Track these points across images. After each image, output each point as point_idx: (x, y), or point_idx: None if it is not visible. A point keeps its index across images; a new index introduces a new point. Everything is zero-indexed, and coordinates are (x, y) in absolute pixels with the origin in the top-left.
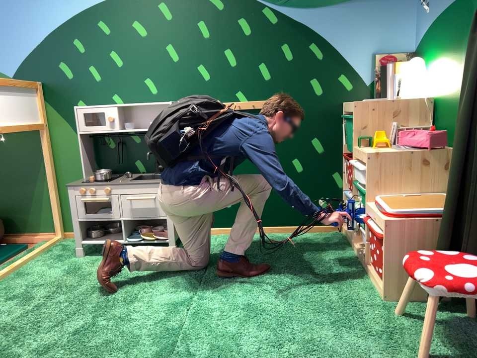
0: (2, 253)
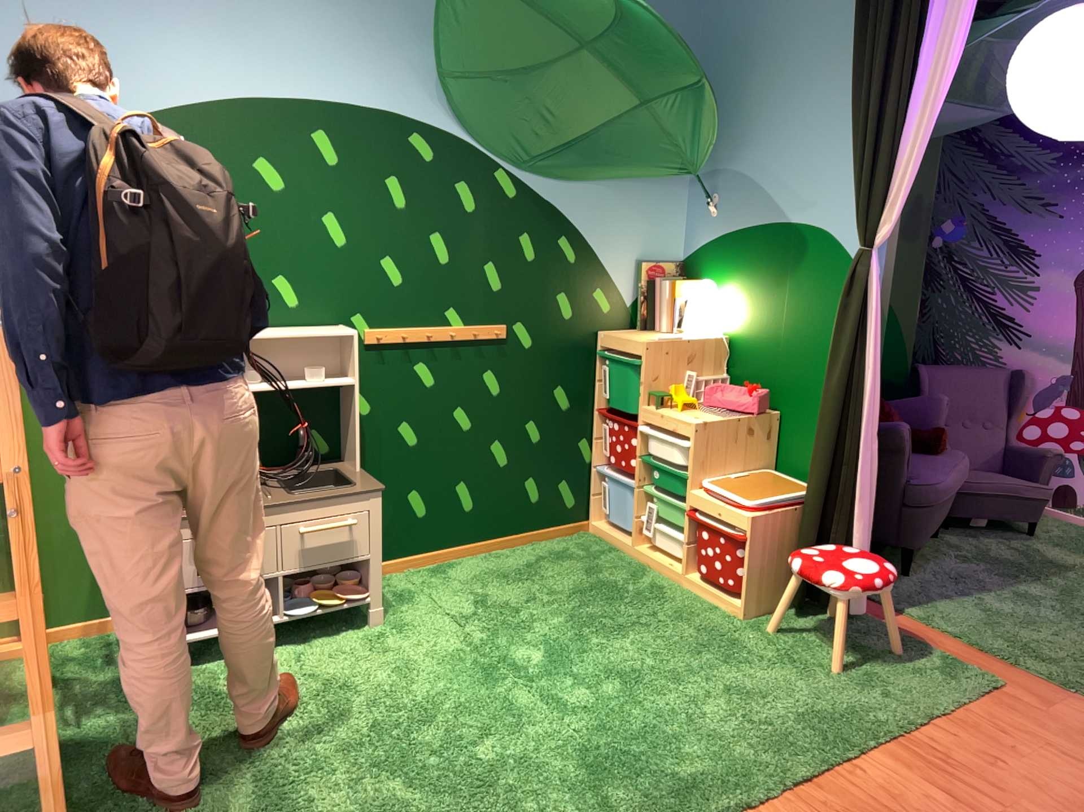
0: None
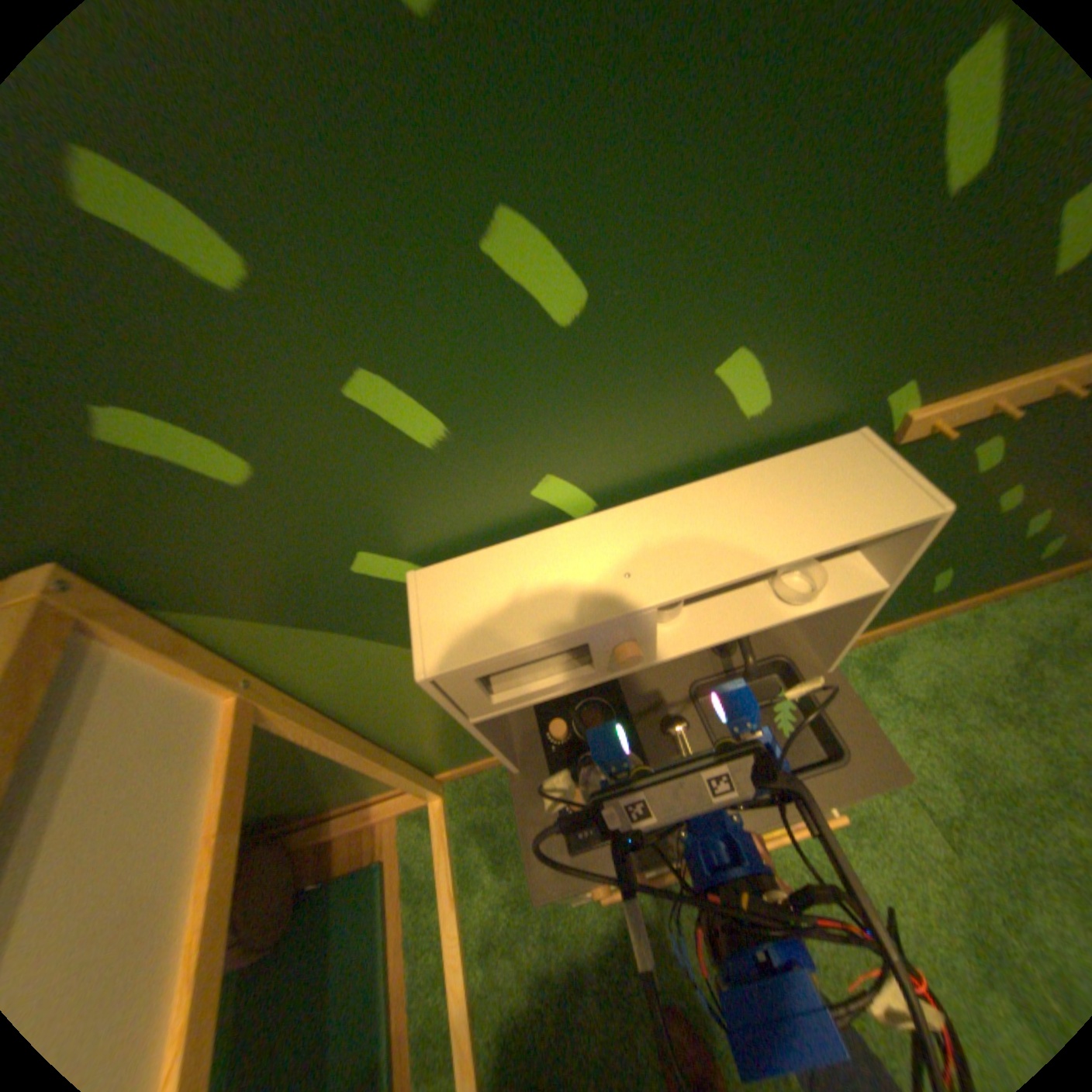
0: (359, 934)
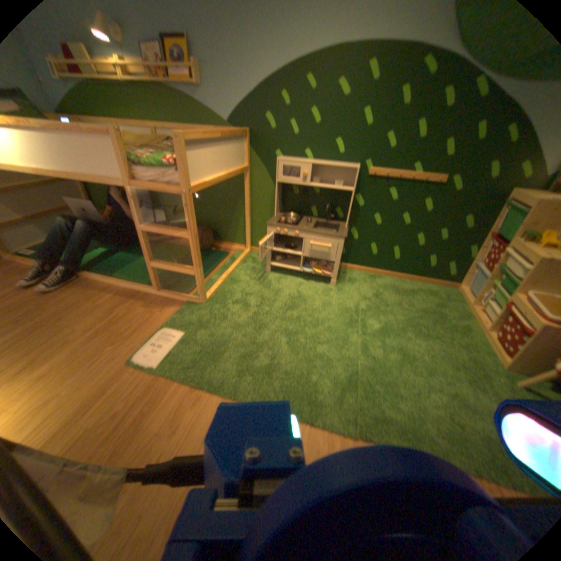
0: (216, 257)
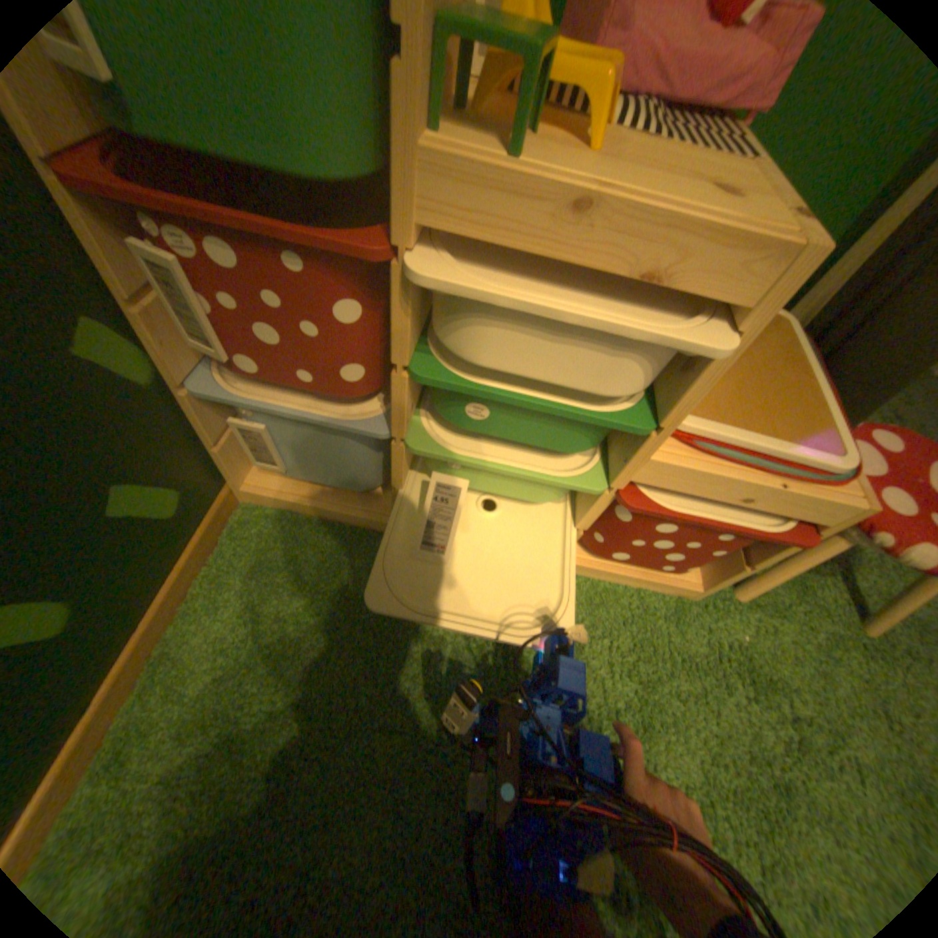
0: None
